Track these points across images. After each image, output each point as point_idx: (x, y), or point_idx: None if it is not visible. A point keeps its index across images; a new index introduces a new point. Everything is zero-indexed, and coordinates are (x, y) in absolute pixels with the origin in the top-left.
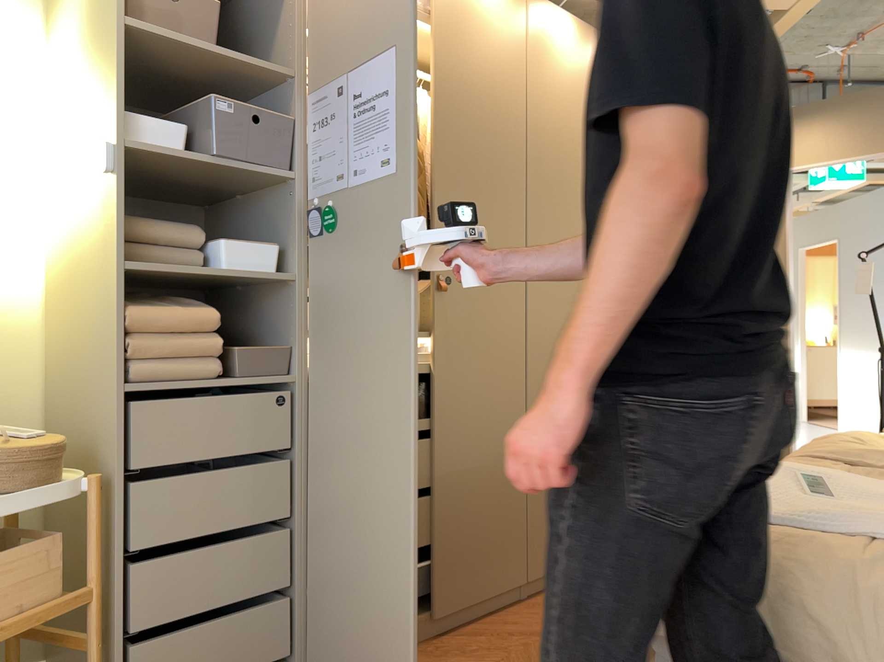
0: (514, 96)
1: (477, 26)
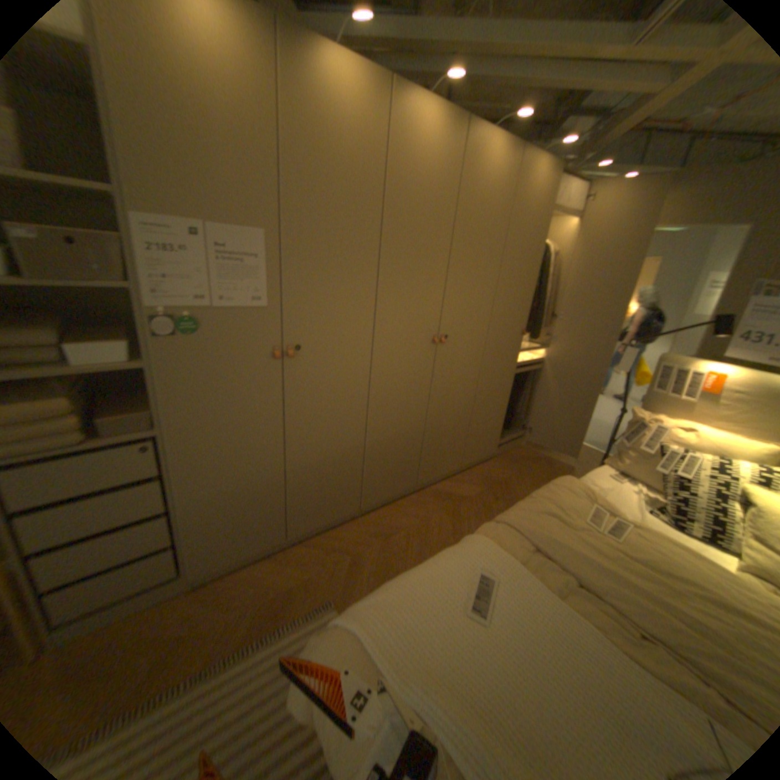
0: (370, 190)
1: (332, 123)
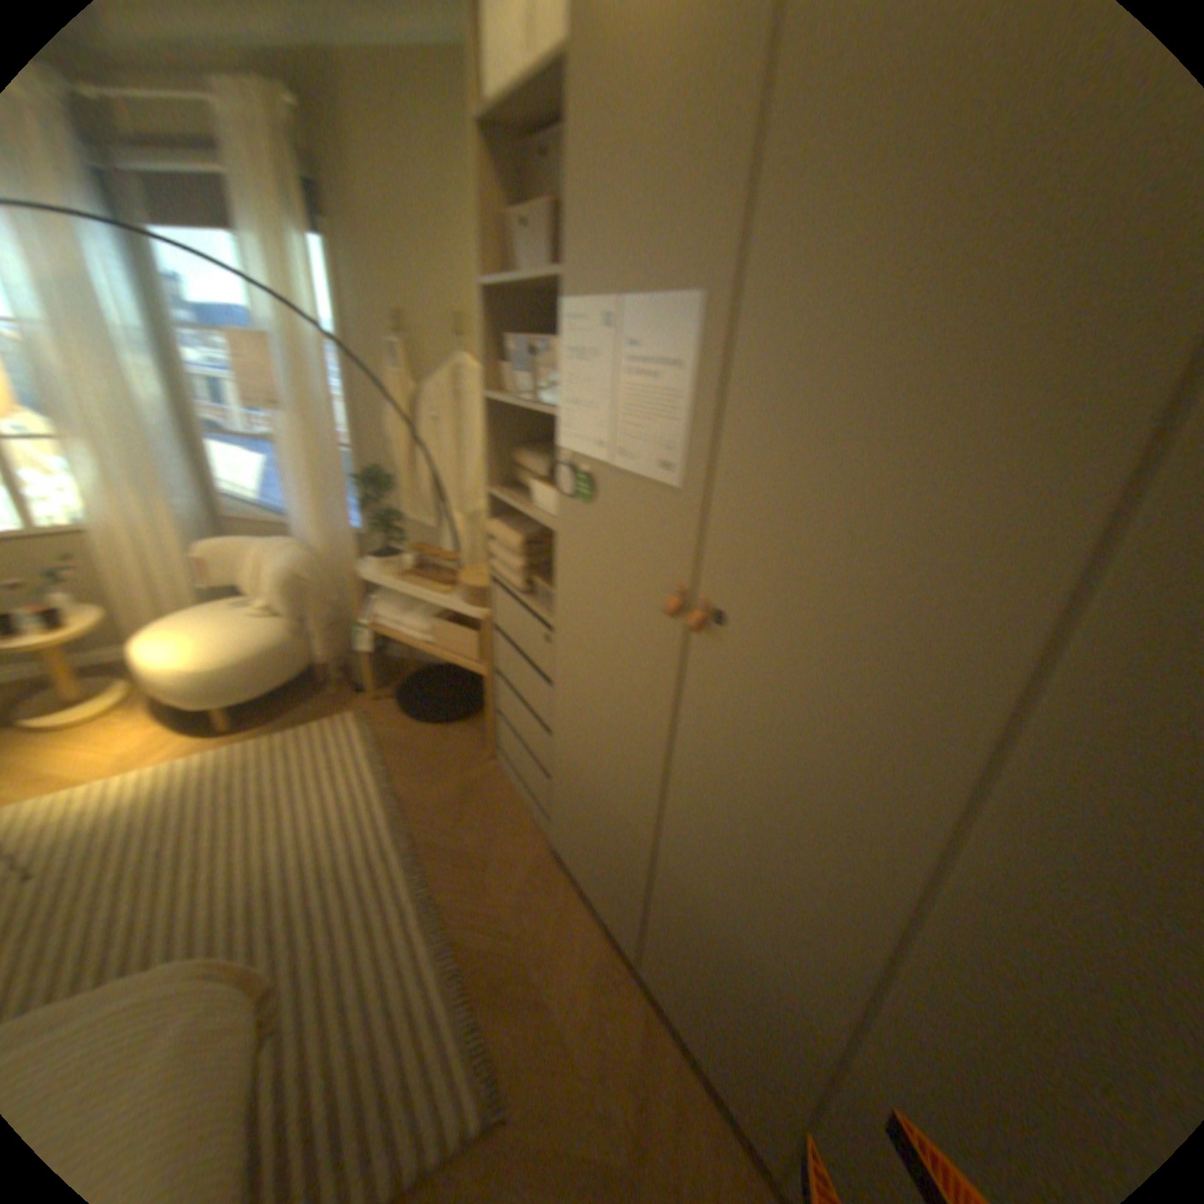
0: None
1: None
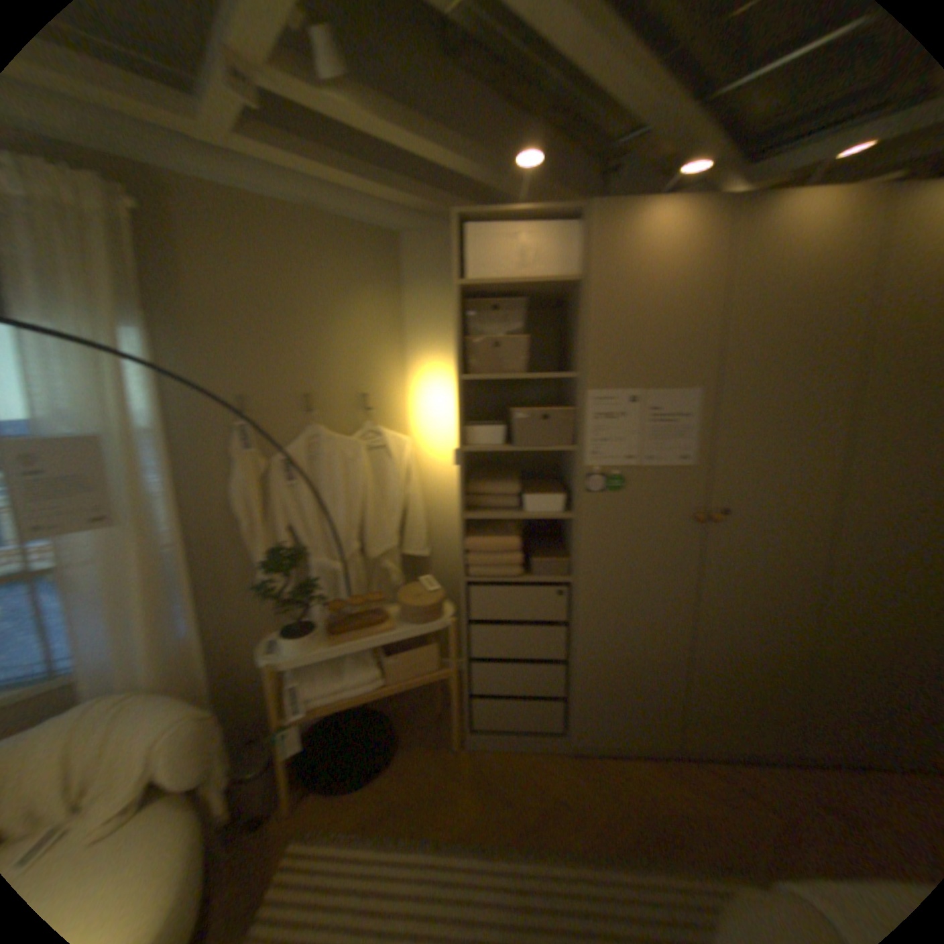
0: (848, 322)
1: (797, 264)
